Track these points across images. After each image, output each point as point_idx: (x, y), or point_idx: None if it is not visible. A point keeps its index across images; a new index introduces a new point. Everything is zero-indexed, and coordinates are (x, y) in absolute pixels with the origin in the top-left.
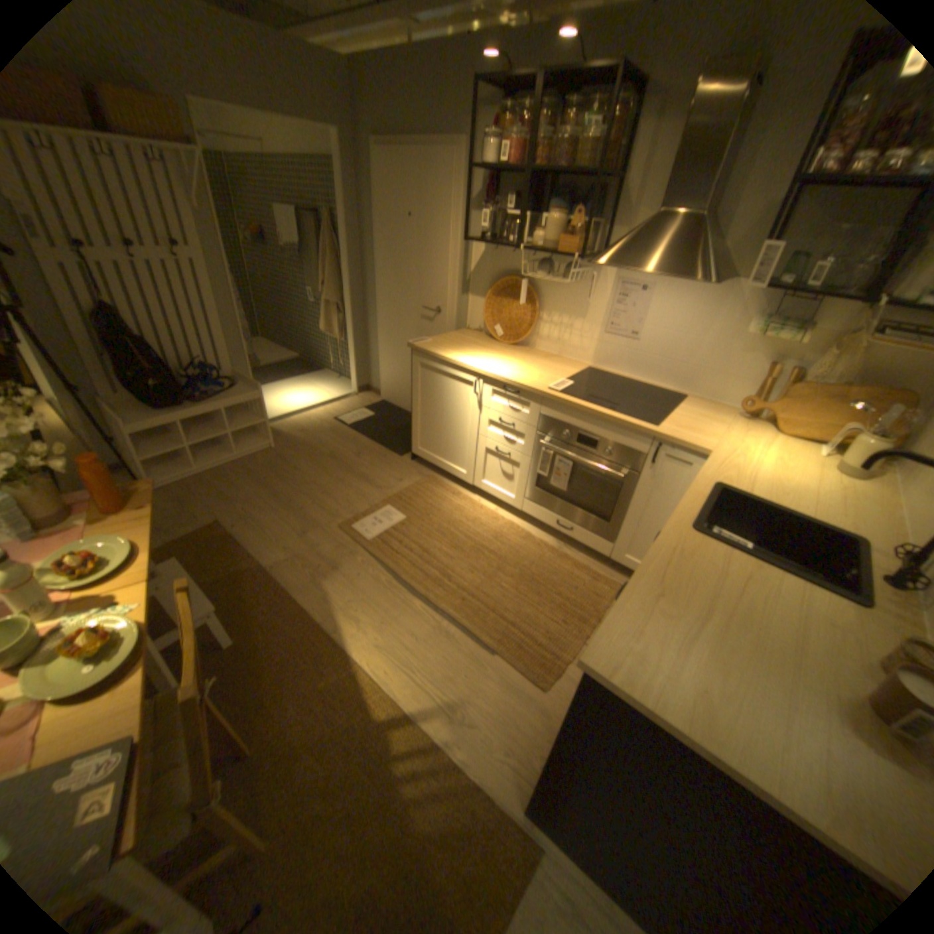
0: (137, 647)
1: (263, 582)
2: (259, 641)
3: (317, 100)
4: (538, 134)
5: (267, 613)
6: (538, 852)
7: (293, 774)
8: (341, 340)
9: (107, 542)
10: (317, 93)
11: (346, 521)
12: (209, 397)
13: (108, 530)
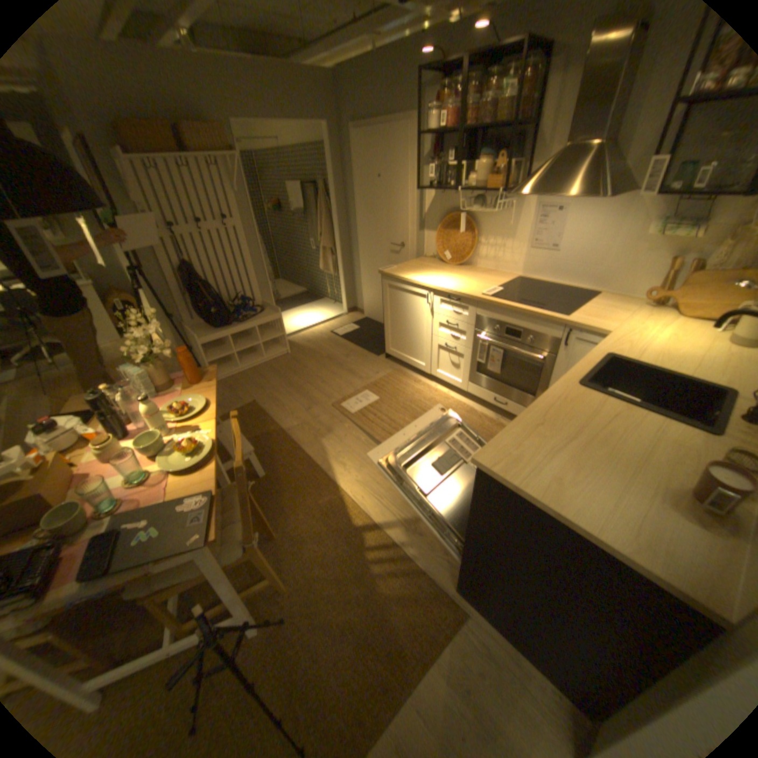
0: (212, 450)
1: (283, 439)
2: (281, 474)
3: (312, 103)
4: (468, 101)
5: (286, 457)
6: (465, 616)
7: (302, 552)
8: (335, 275)
9: (193, 398)
10: (312, 98)
11: (338, 400)
12: (248, 319)
13: (193, 392)
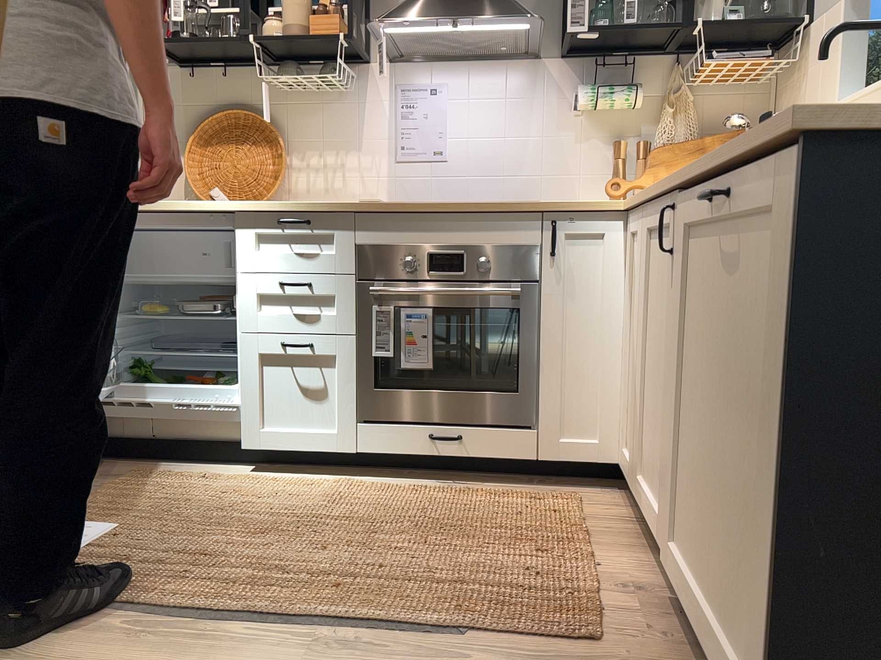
0: None
1: None
2: None
3: None
4: None
5: None
6: None
7: None
8: None
9: None
10: None
11: None
12: None
13: None
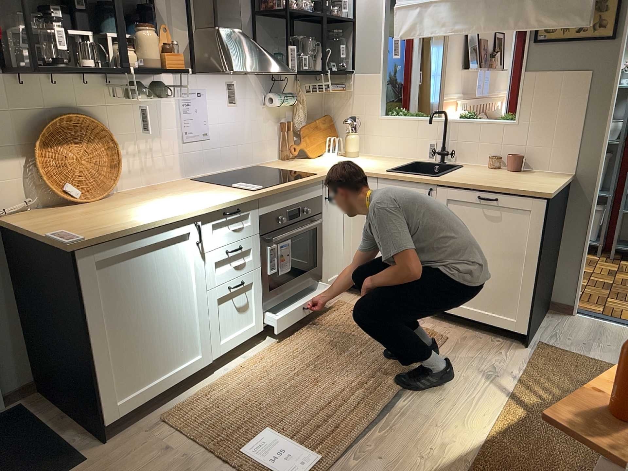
0: None
1: None
2: None
3: None
4: None
5: None
6: (542, 342)
7: None
8: None
9: None
10: None
11: None
12: None
13: None
